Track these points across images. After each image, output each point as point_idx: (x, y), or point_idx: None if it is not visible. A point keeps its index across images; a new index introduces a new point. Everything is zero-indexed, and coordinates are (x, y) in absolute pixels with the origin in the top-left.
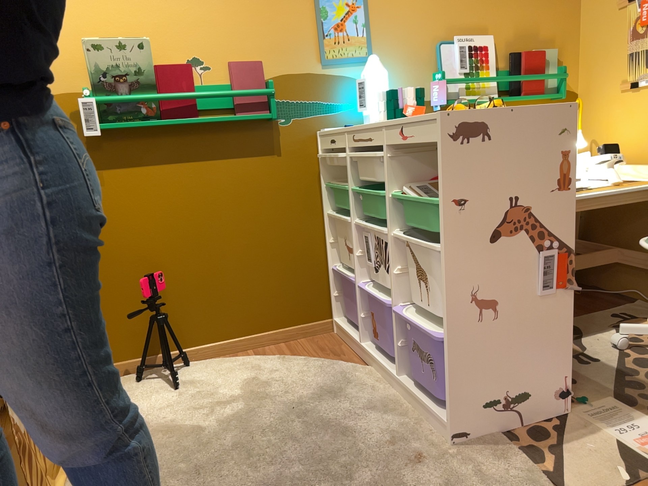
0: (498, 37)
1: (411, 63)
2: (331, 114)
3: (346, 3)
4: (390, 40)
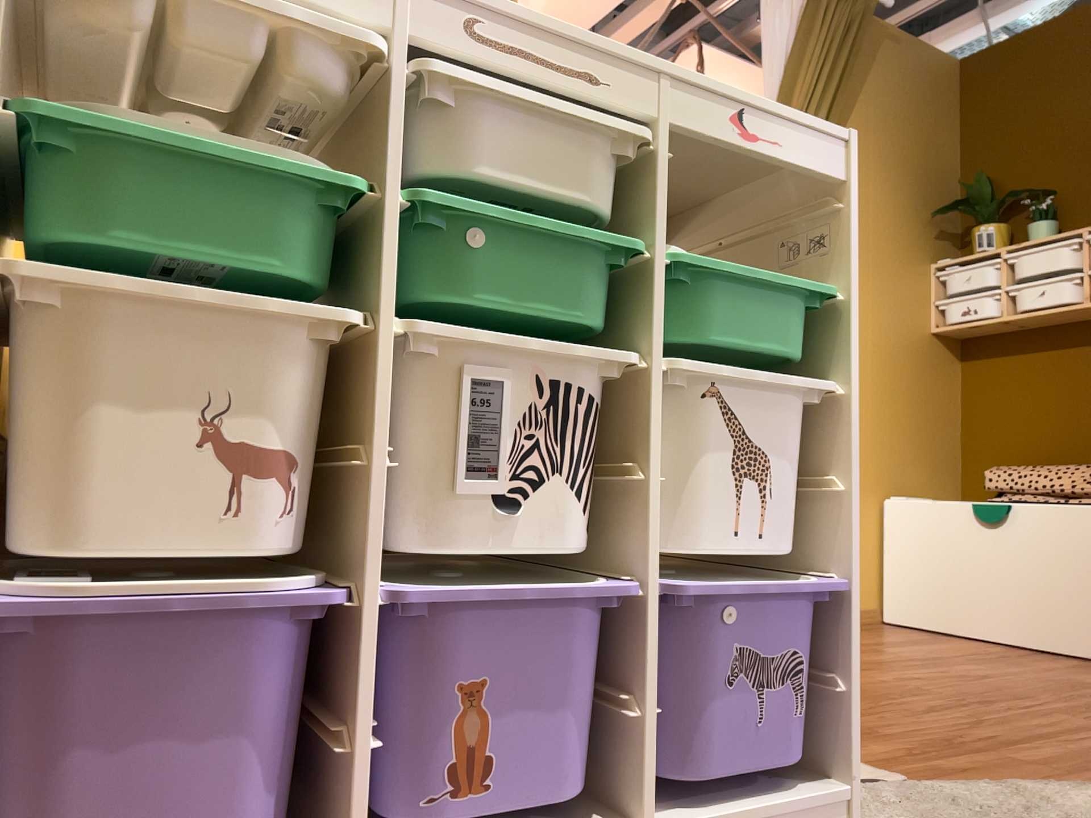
0: None
1: None
2: None
3: None
4: None
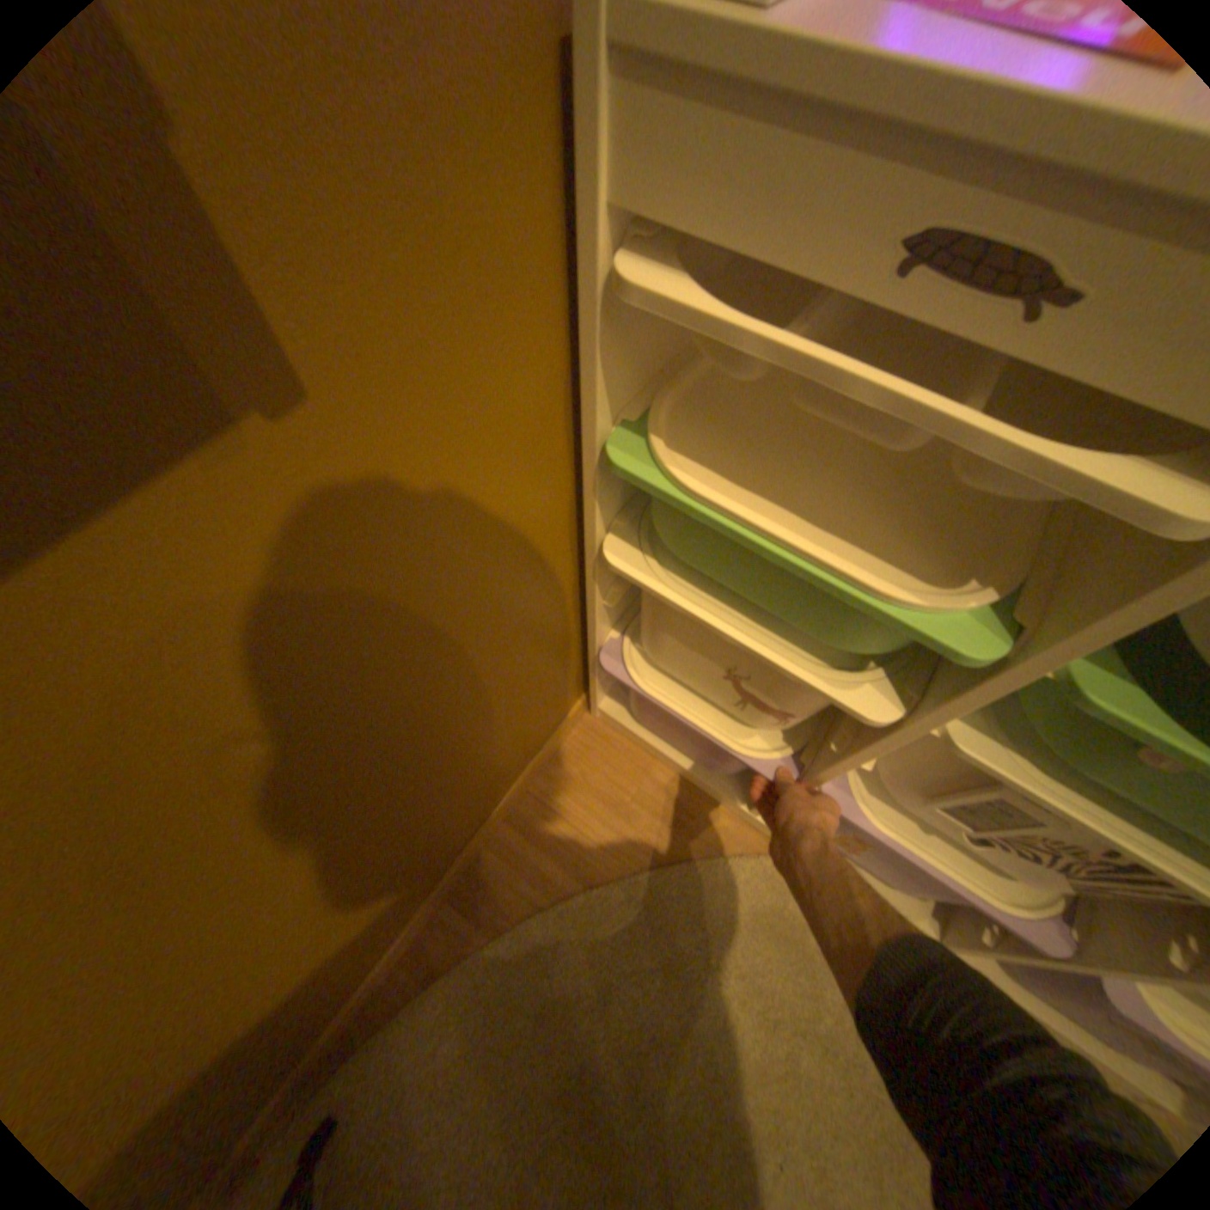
0: None
1: None
2: None
3: None
4: None
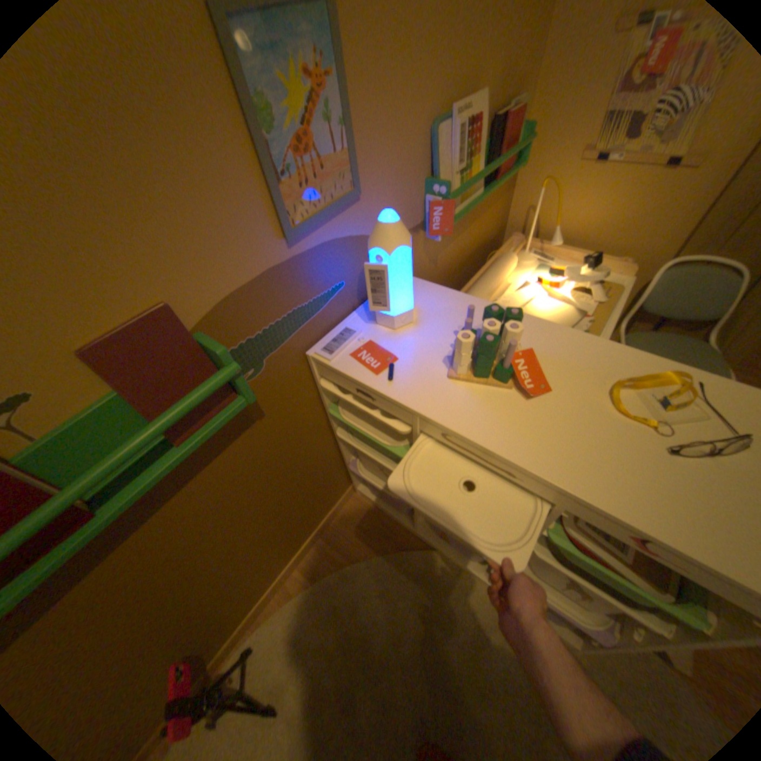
0: (488, 86)
1: (405, 173)
2: (318, 314)
3: (305, 66)
4: (380, 139)
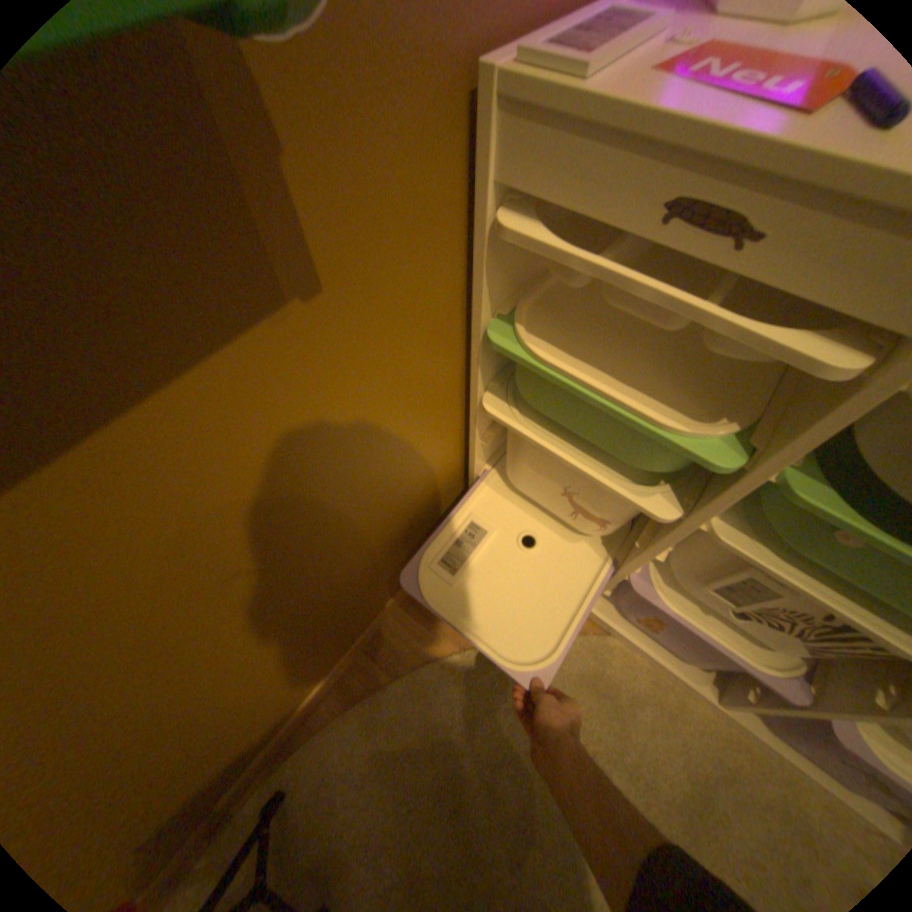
0: None
1: None
2: None
3: None
4: None
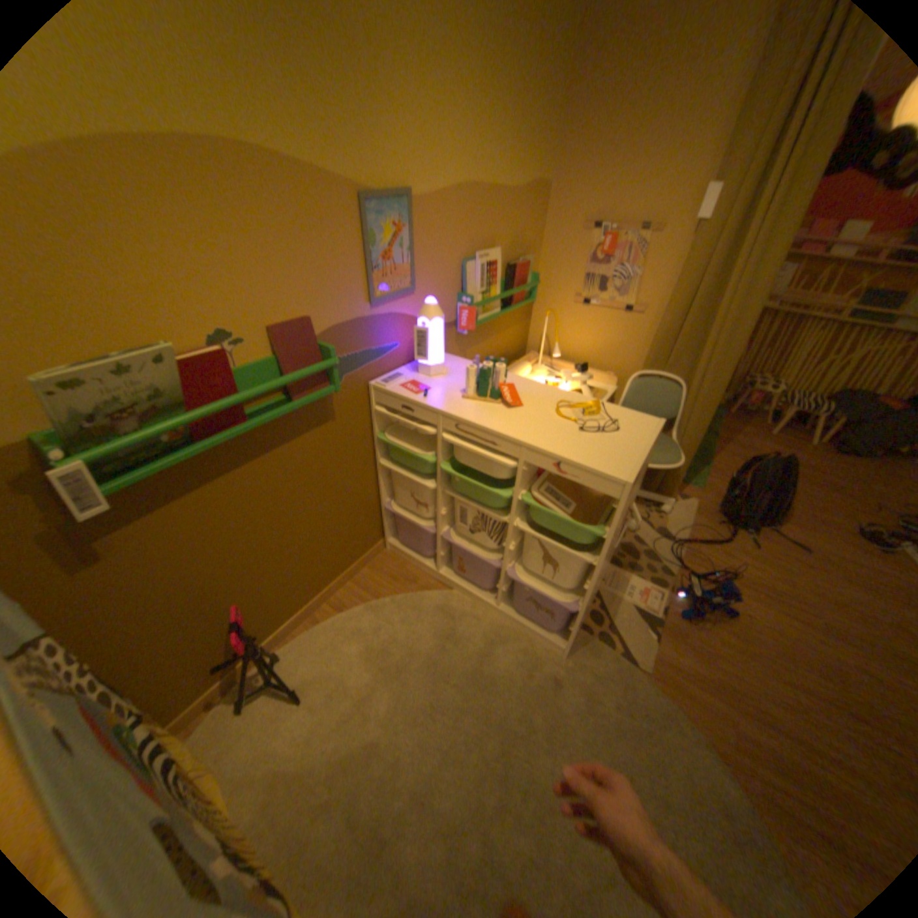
0: (501, 248)
1: (443, 287)
2: (380, 360)
3: (393, 223)
4: (429, 264)
